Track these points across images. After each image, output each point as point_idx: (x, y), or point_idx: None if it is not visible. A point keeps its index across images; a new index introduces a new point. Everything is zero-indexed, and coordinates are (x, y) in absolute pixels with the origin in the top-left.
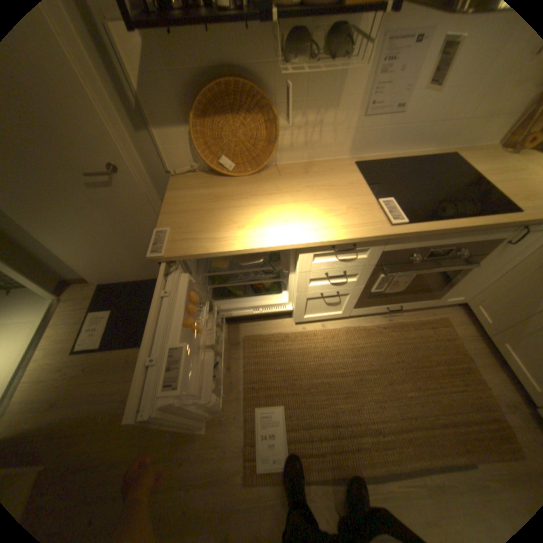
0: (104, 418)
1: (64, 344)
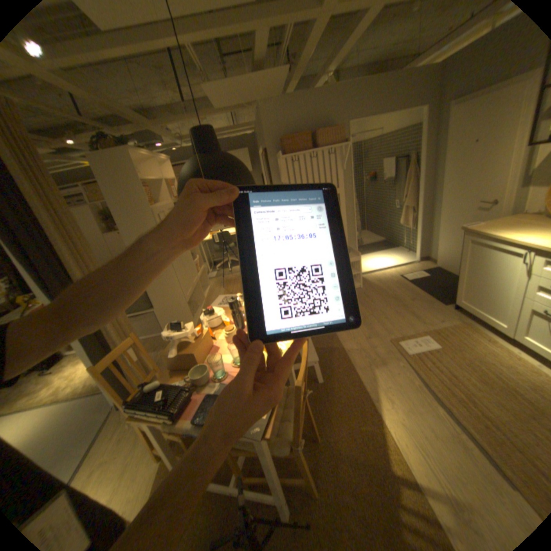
0: (385, 293)
1: (402, 272)
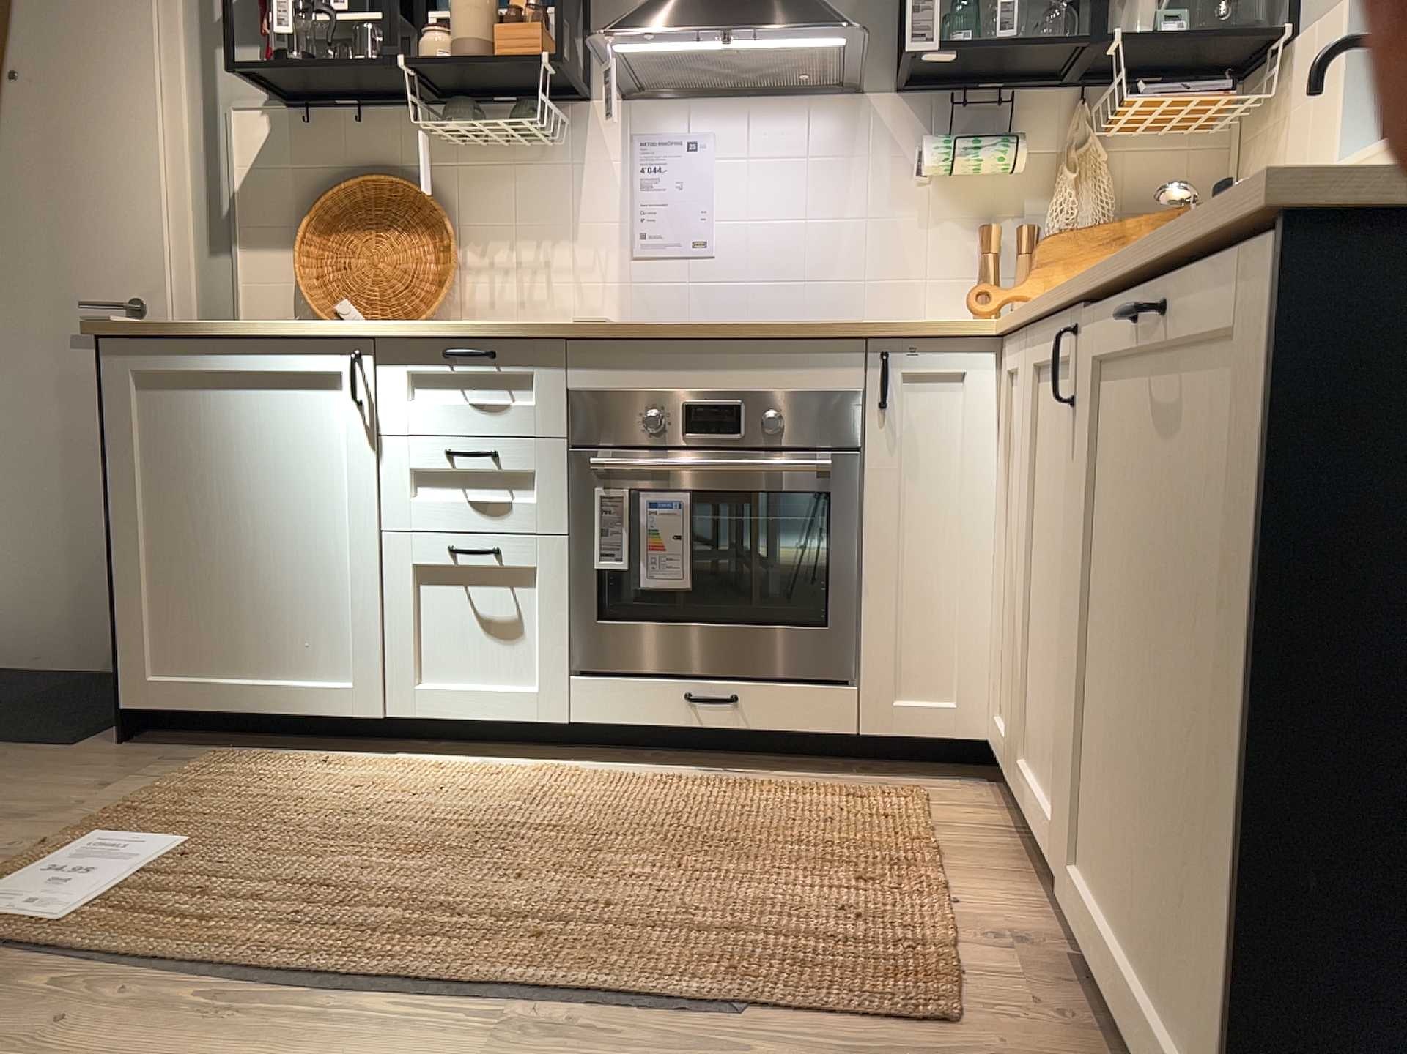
0: None
1: None
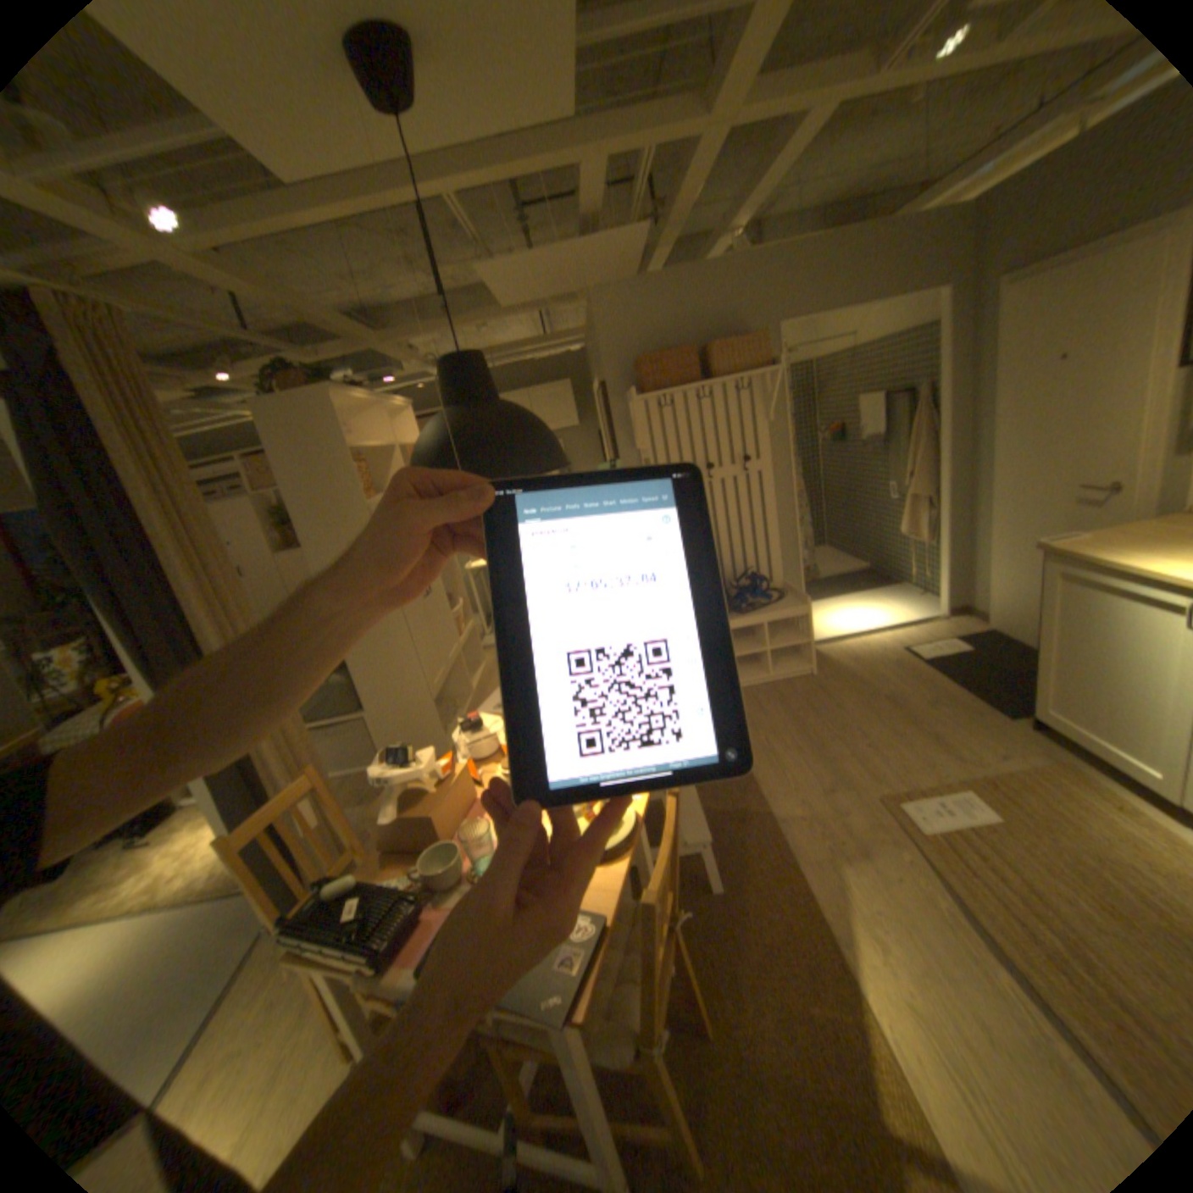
0: (869, 689)
1: (909, 641)
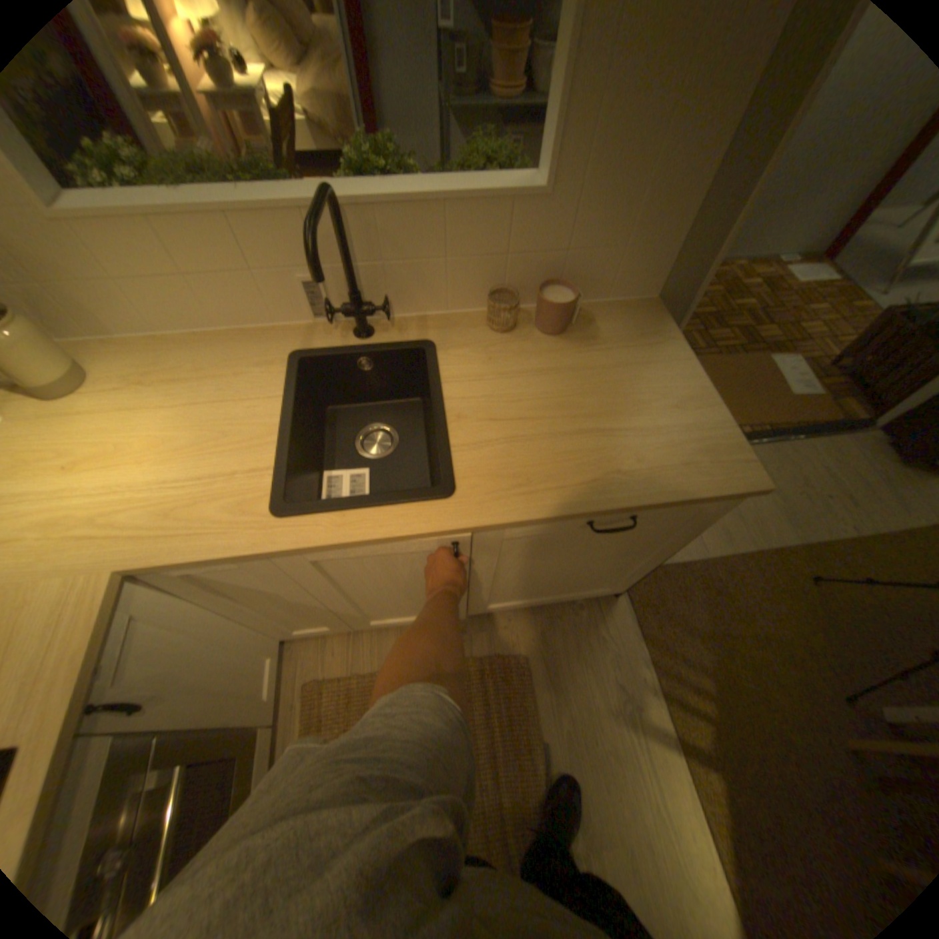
0: None
1: None
